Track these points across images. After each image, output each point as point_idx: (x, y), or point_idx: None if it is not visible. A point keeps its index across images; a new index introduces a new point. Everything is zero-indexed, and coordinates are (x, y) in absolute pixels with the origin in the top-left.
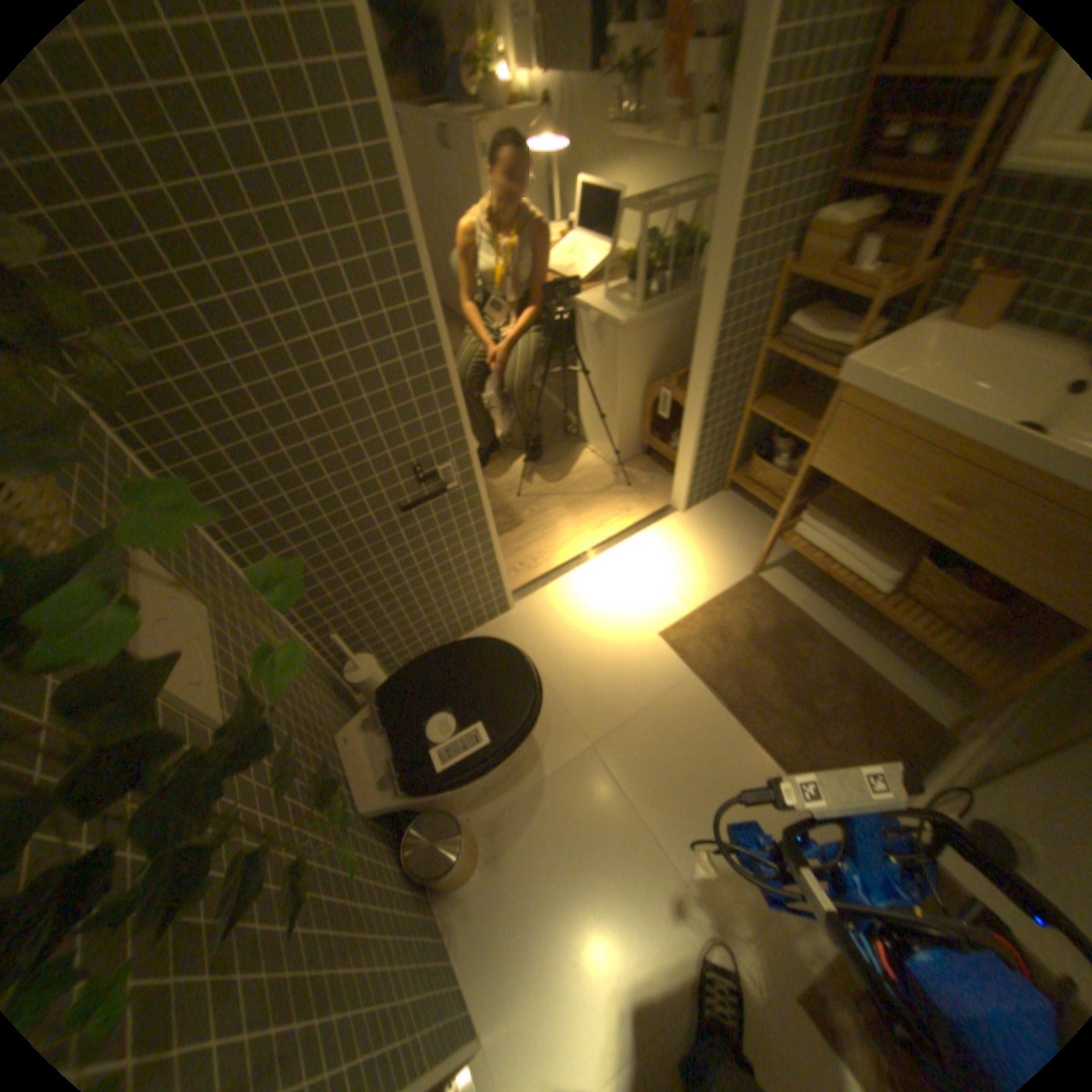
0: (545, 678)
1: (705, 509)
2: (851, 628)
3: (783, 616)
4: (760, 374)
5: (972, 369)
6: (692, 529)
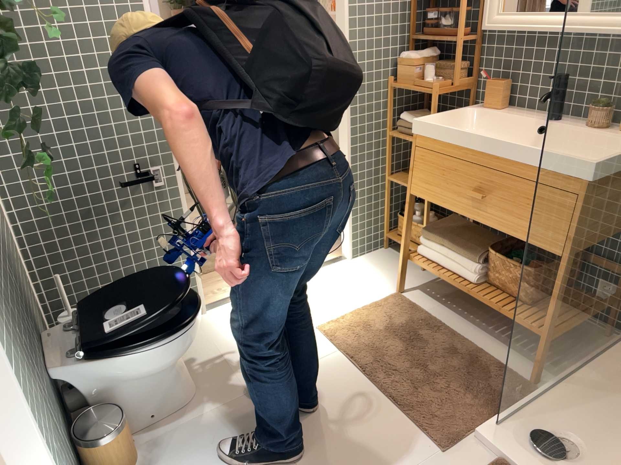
0: (222, 355)
1: (370, 259)
2: (466, 324)
3: (415, 317)
4: (390, 154)
5: (497, 133)
6: (357, 270)
